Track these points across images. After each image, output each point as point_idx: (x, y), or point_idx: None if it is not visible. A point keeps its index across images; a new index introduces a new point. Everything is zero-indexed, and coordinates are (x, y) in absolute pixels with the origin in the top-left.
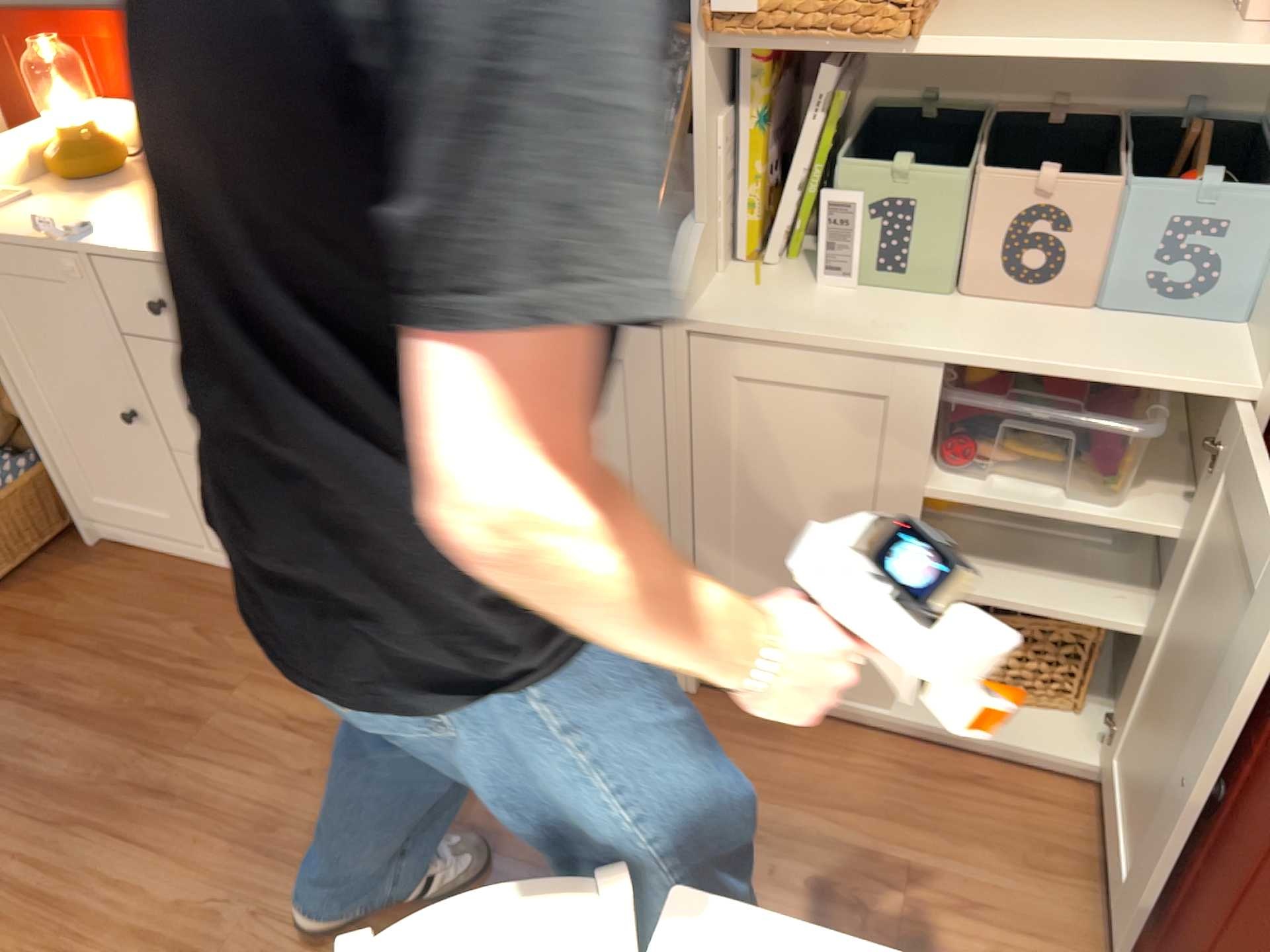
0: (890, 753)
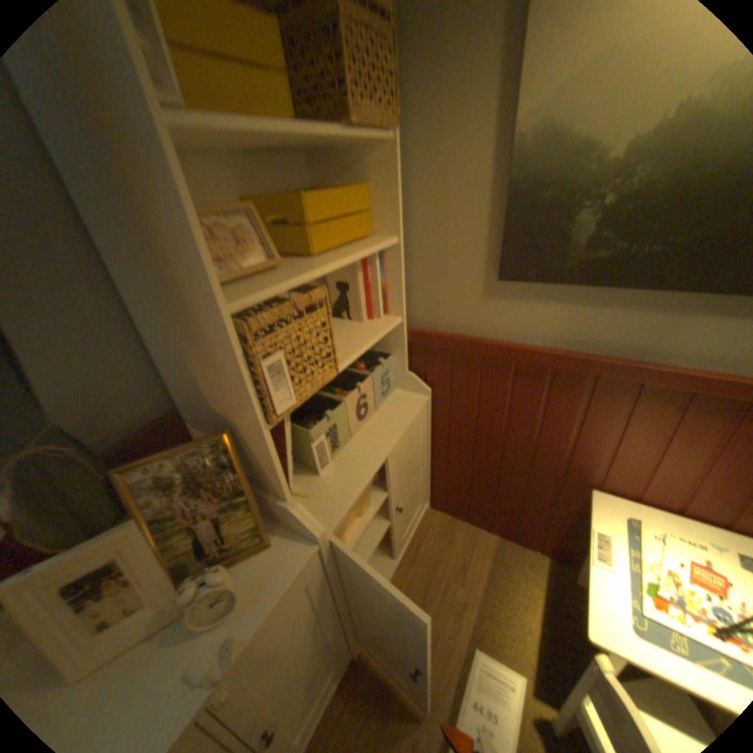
0: (405, 571)
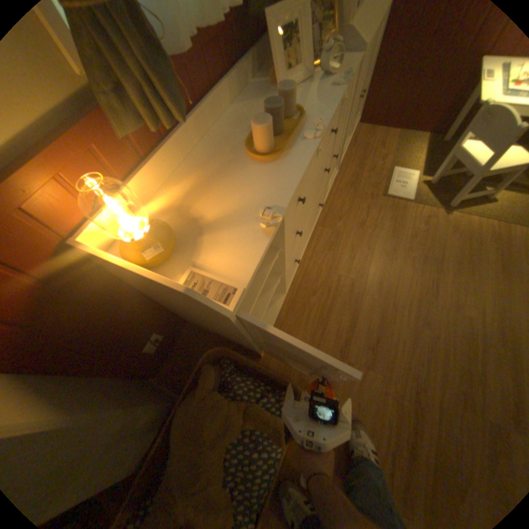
0: (351, 148)
